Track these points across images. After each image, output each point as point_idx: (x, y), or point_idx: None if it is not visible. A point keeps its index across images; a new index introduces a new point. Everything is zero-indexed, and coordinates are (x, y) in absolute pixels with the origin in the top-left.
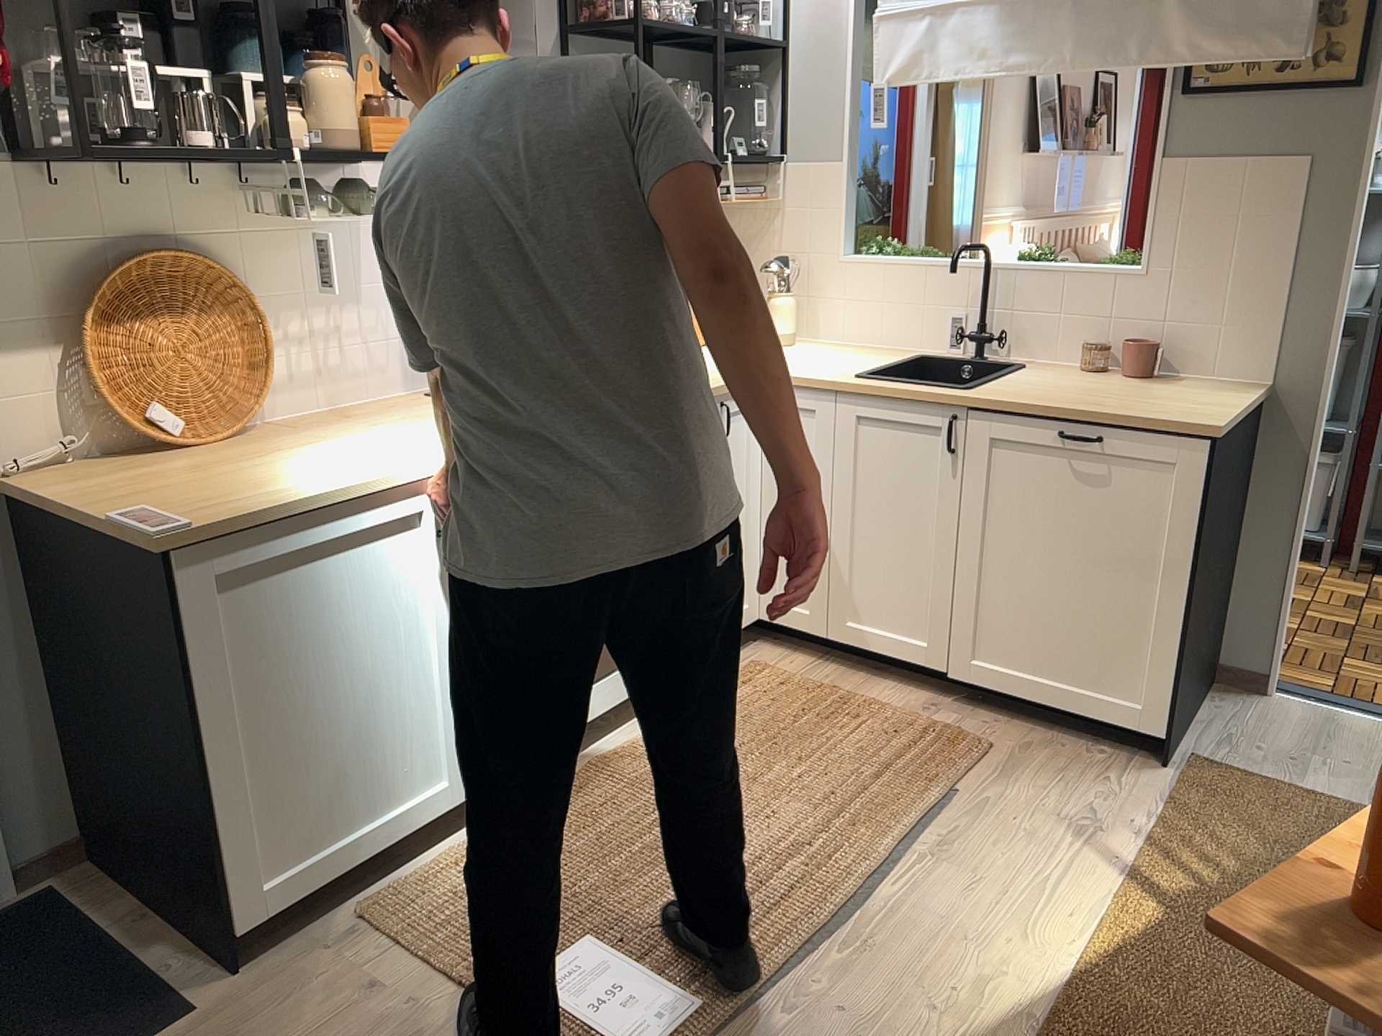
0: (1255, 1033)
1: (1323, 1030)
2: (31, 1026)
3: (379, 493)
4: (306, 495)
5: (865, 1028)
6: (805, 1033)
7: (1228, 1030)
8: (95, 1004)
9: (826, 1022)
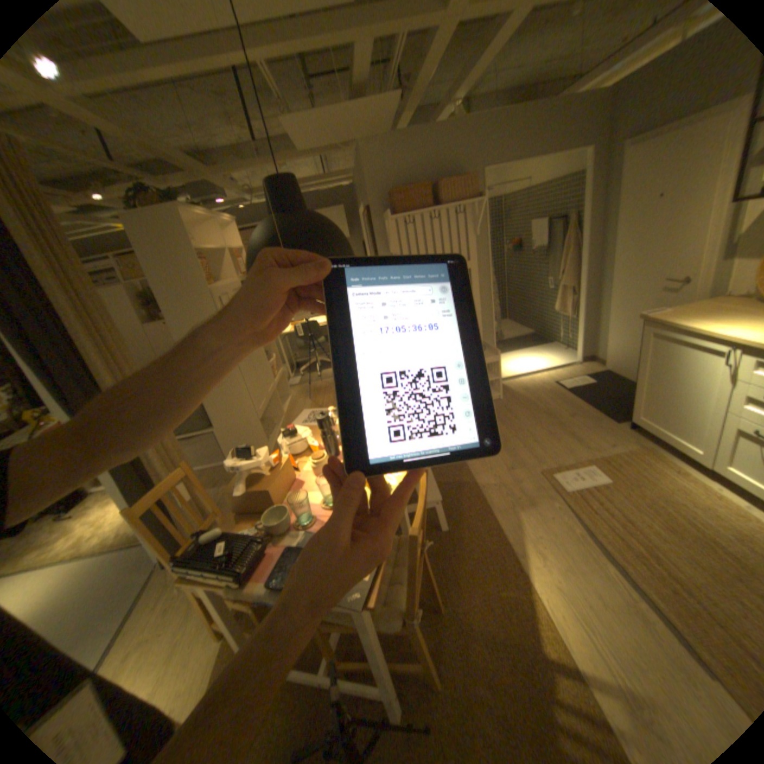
0: (477, 607)
1: (463, 630)
2: (623, 406)
3: (707, 336)
4: (683, 323)
5: (544, 519)
6: (550, 507)
7: (483, 601)
8: (627, 412)
9: (552, 513)
